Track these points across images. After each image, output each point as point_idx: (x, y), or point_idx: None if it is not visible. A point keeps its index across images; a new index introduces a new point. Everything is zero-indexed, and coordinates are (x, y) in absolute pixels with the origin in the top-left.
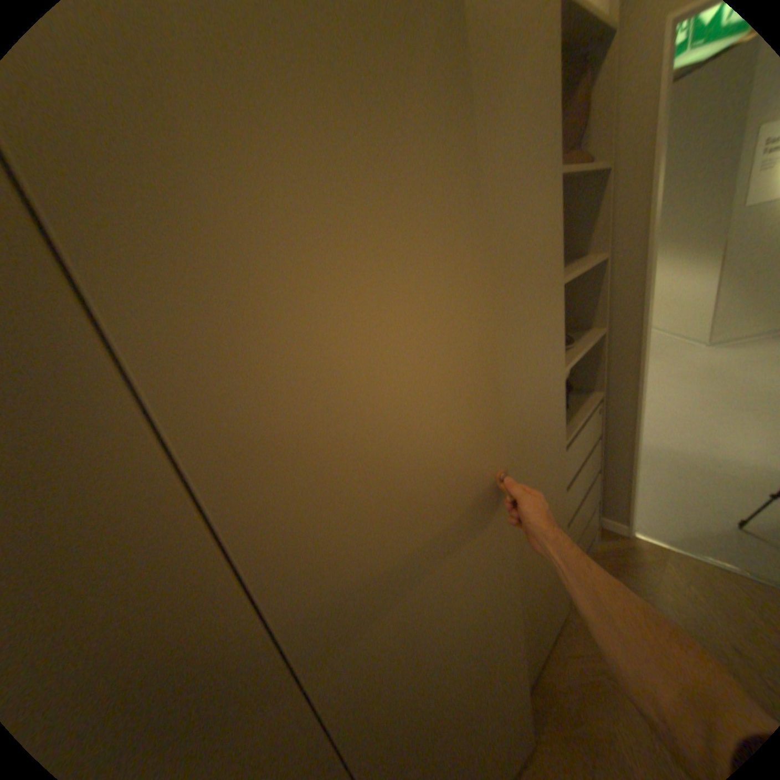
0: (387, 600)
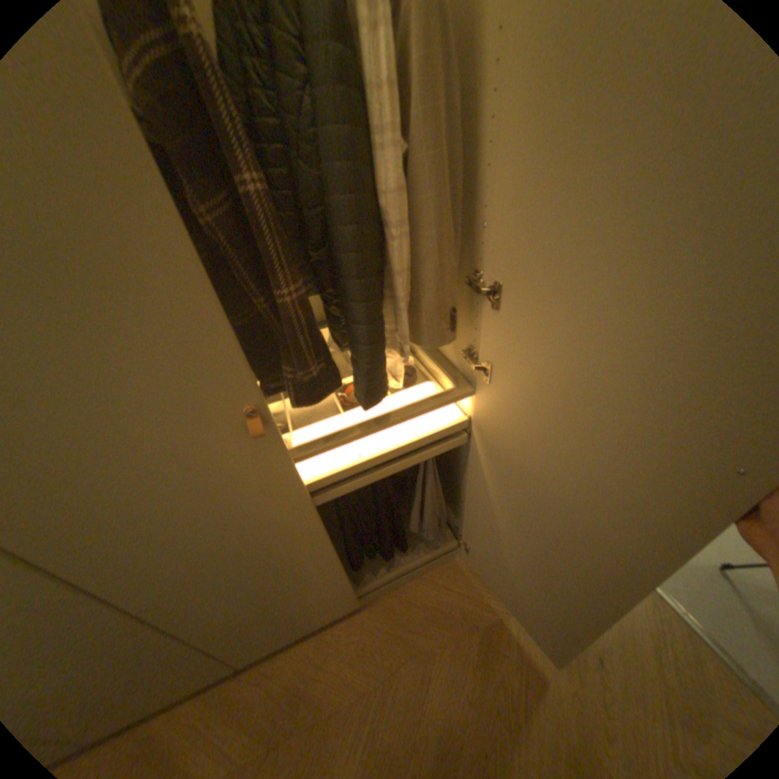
0: (100, 508)
